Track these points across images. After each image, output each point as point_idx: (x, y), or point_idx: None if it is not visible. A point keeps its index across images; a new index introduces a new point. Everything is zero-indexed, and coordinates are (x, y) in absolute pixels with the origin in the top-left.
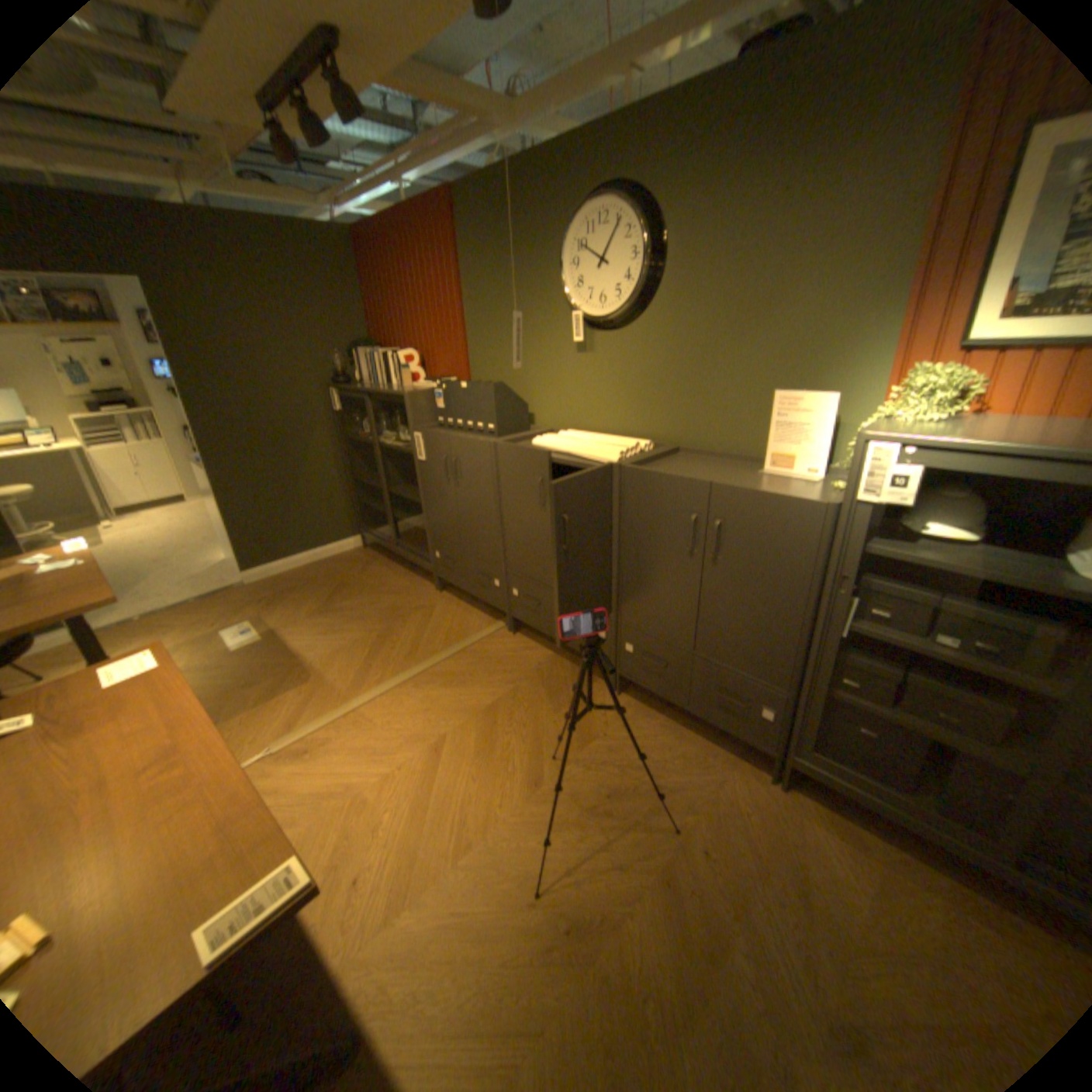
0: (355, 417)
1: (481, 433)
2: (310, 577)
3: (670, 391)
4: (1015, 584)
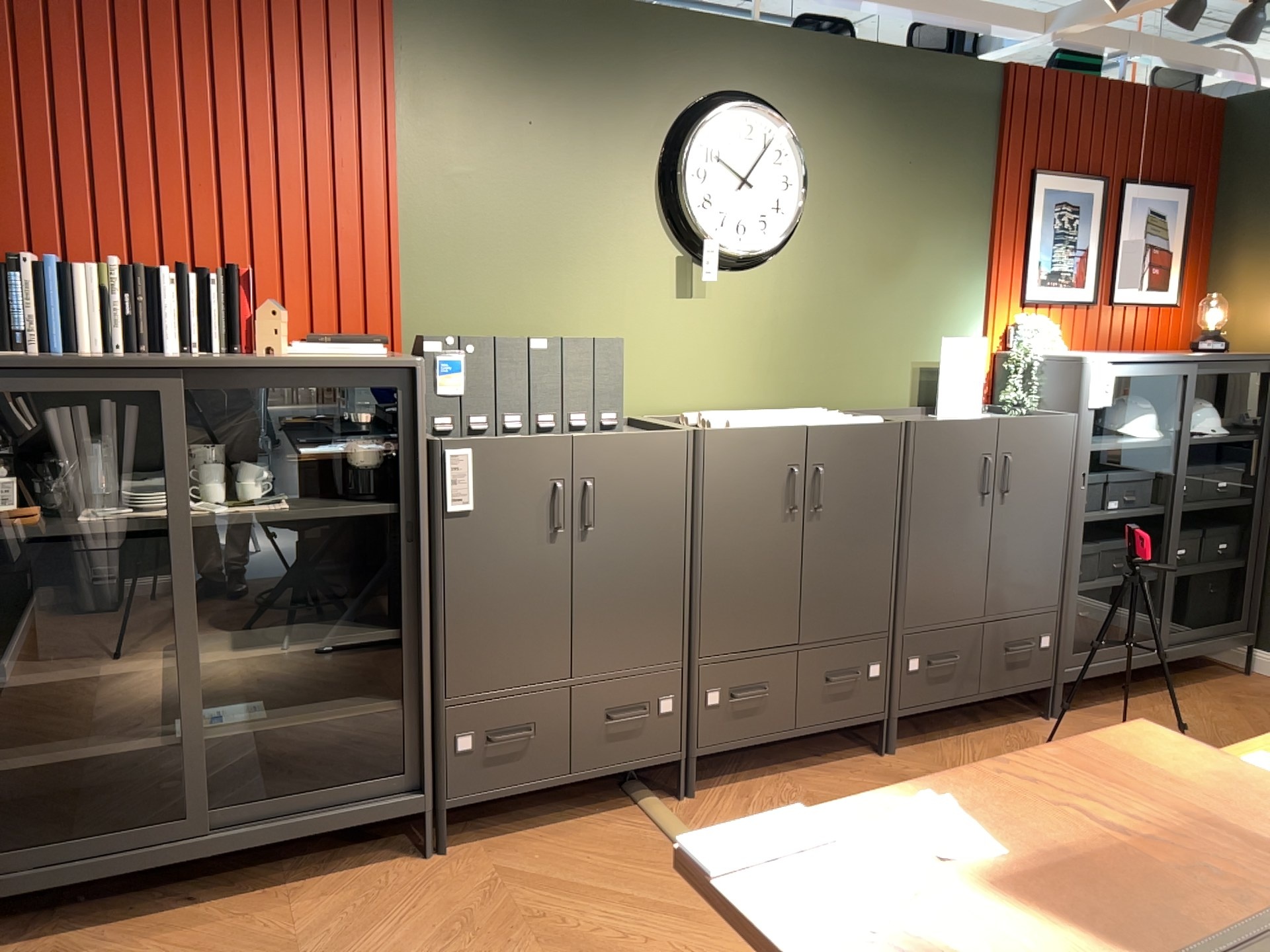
0: None
1: (576, 430)
2: None
3: (811, 346)
4: (1141, 447)
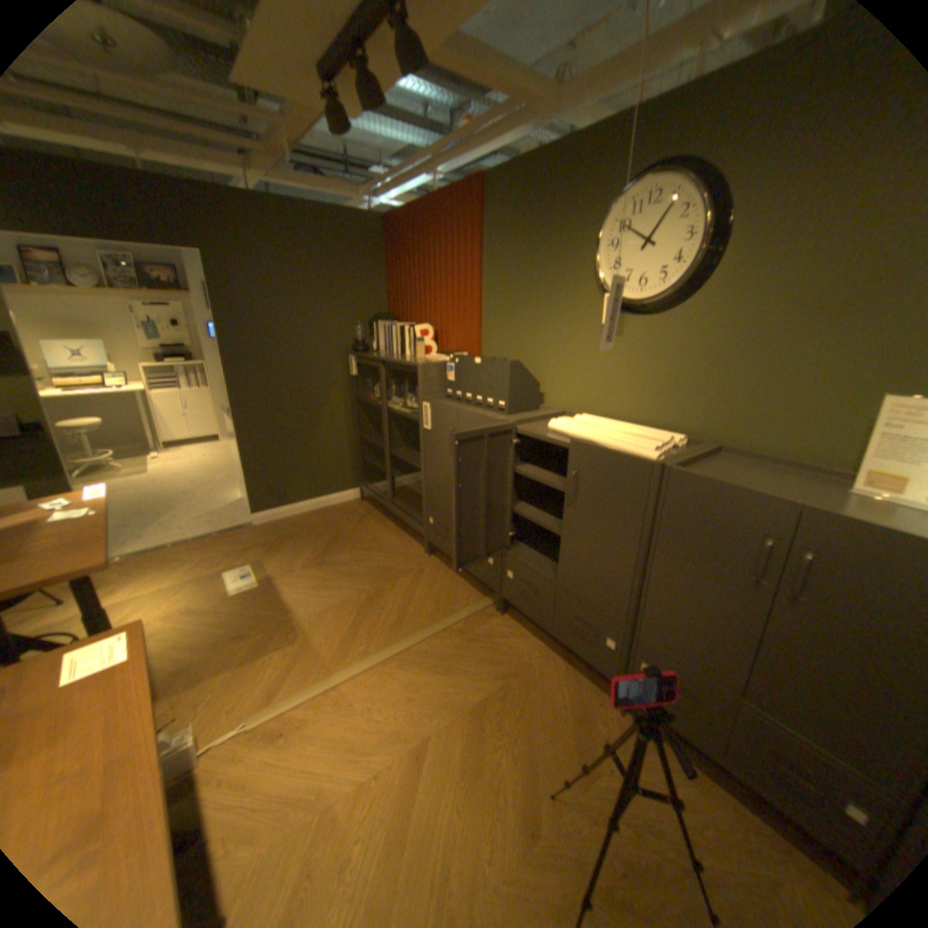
0: (368, 382)
1: (490, 408)
2: (311, 524)
3: (715, 383)
4: None
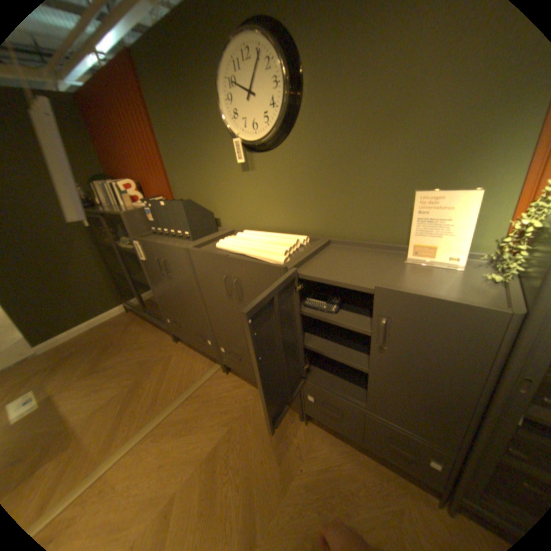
0: (100, 228)
1: (180, 237)
2: (85, 342)
3: (317, 196)
4: None
